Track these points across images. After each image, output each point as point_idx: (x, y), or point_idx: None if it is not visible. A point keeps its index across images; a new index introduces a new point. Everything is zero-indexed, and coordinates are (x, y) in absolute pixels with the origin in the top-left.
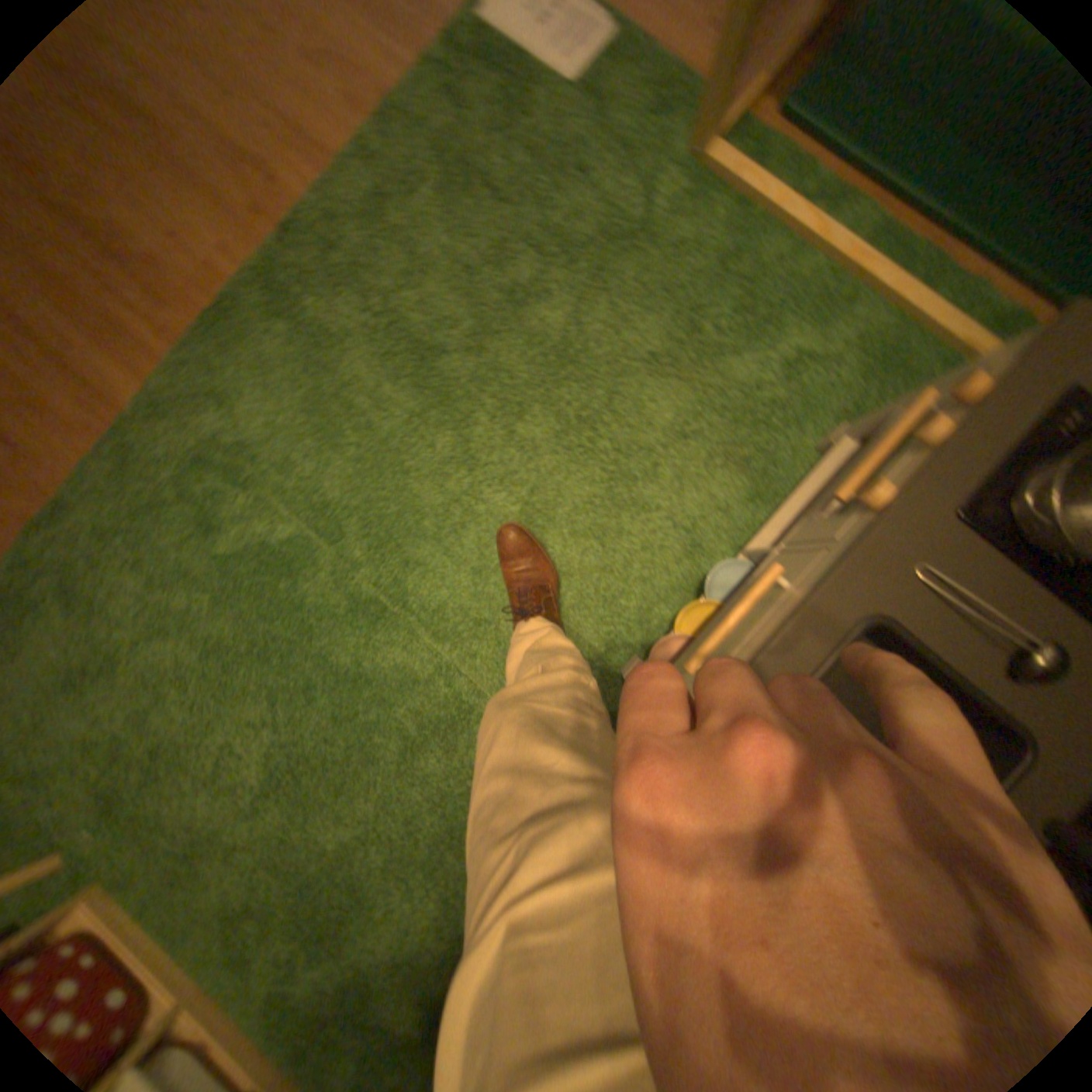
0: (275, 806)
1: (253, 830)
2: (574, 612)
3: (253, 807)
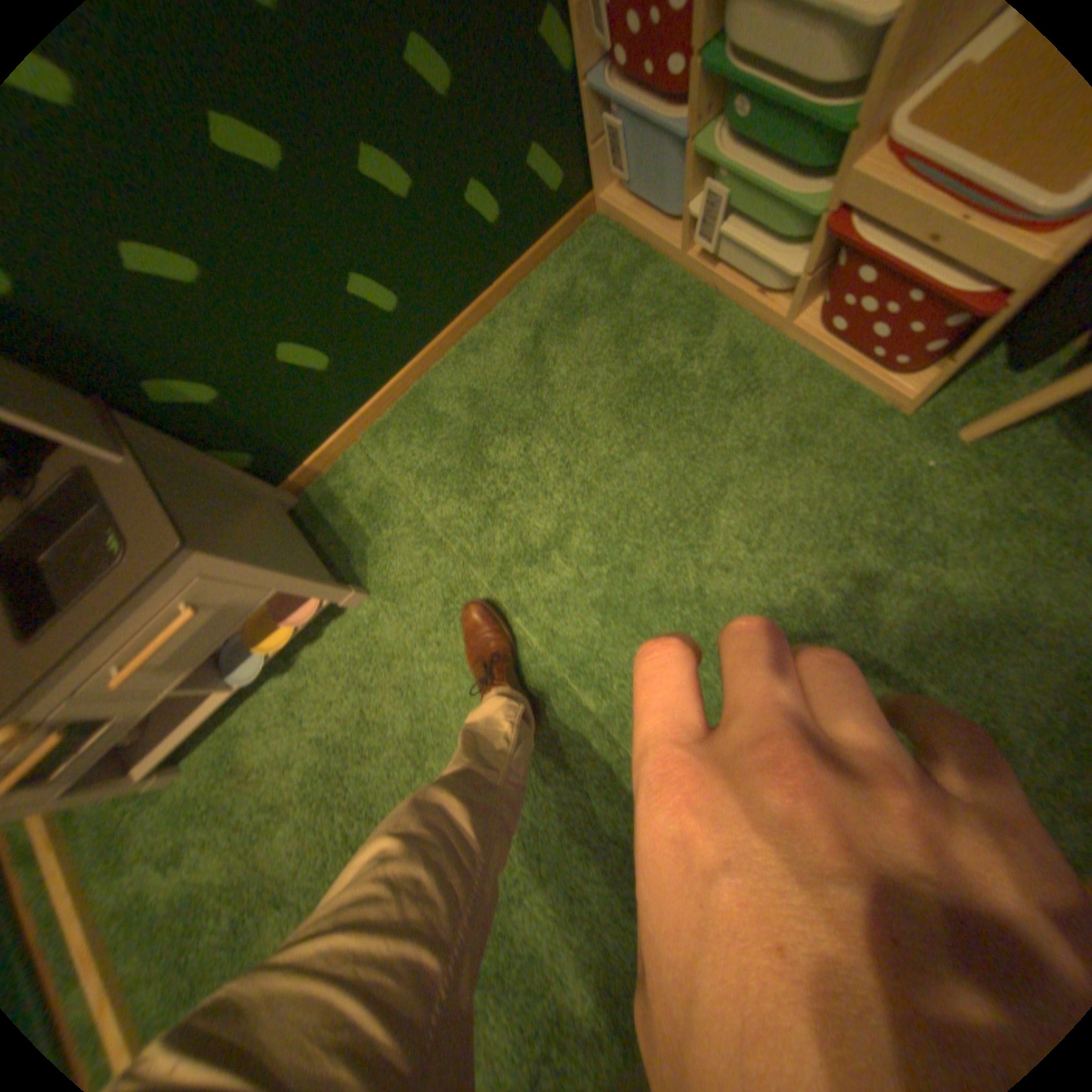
0: (688, 488)
1: (713, 467)
2: (391, 651)
3: (713, 488)
